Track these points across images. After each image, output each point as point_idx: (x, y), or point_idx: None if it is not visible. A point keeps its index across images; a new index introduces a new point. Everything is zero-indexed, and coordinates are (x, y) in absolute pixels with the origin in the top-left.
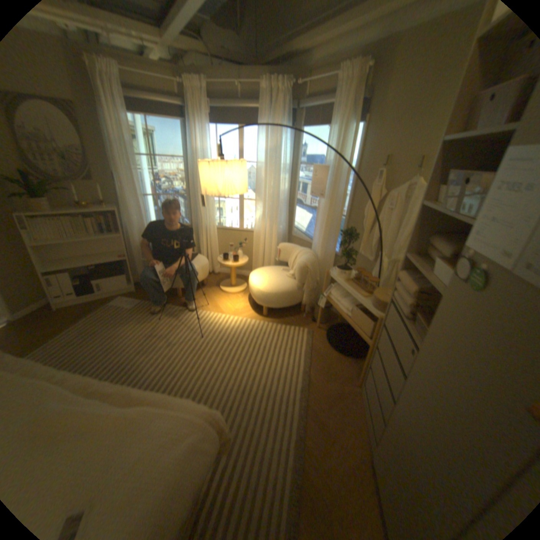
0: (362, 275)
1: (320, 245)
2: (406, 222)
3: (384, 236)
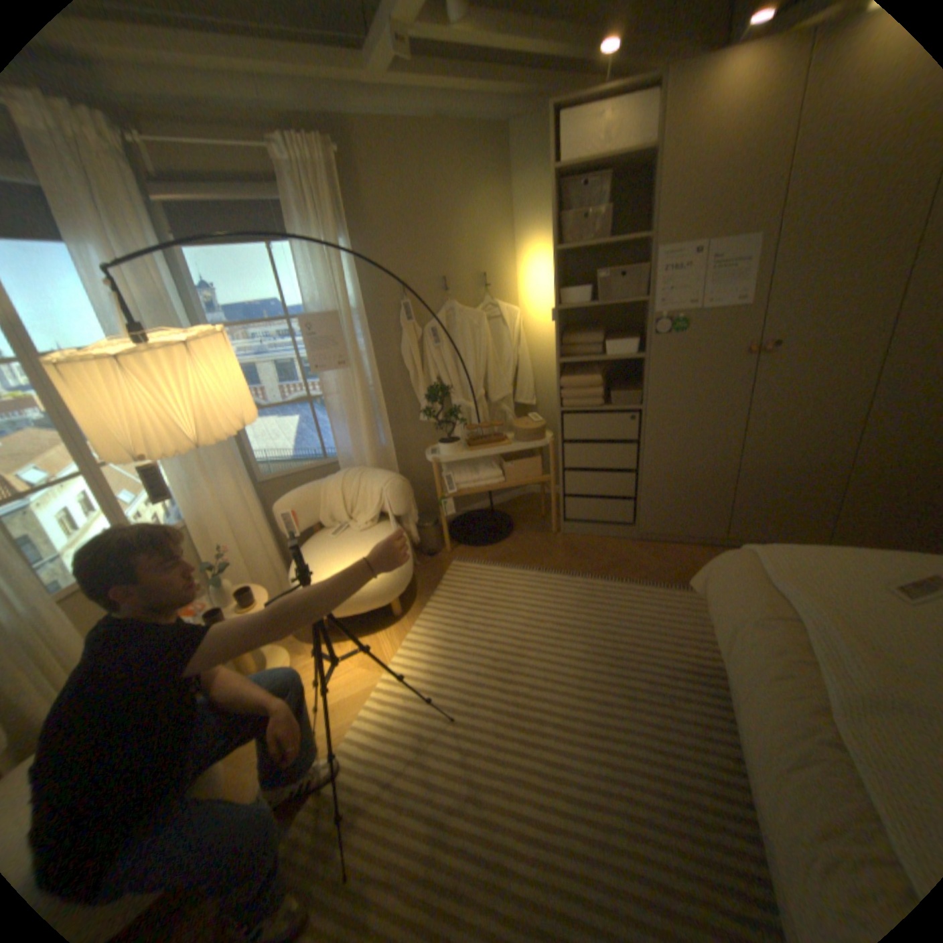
0: (473, 434)
1: (362, 450)
2: (464, 355)
3: (448, 381)
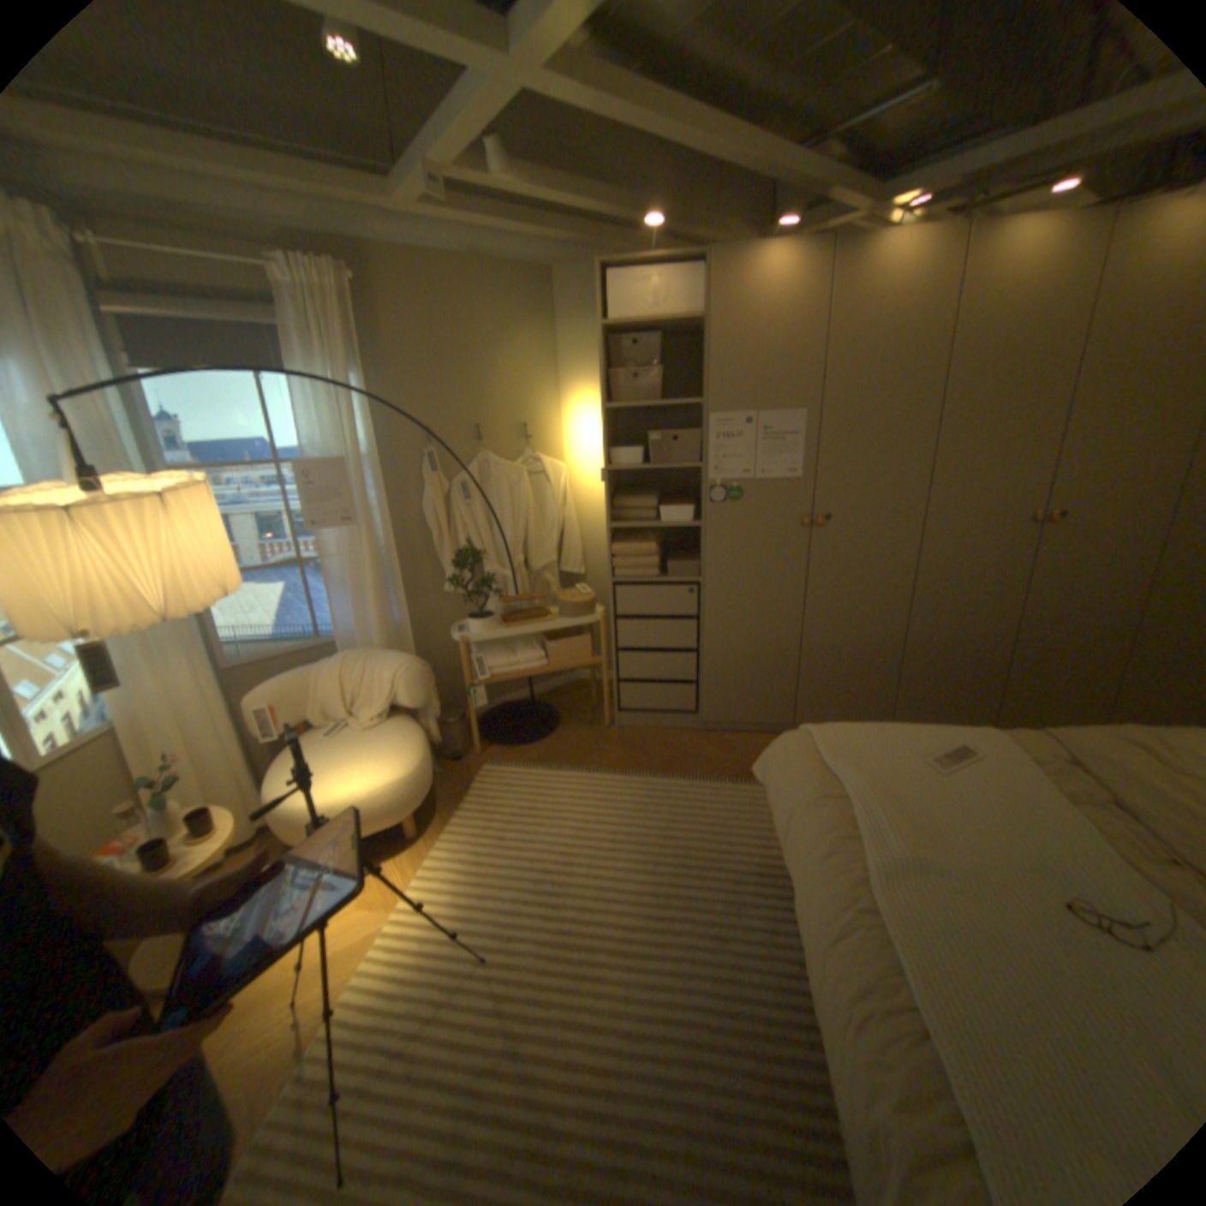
0: (509, 608)
1: (368, 628)
2: (500, 515)
3: (480, 545)
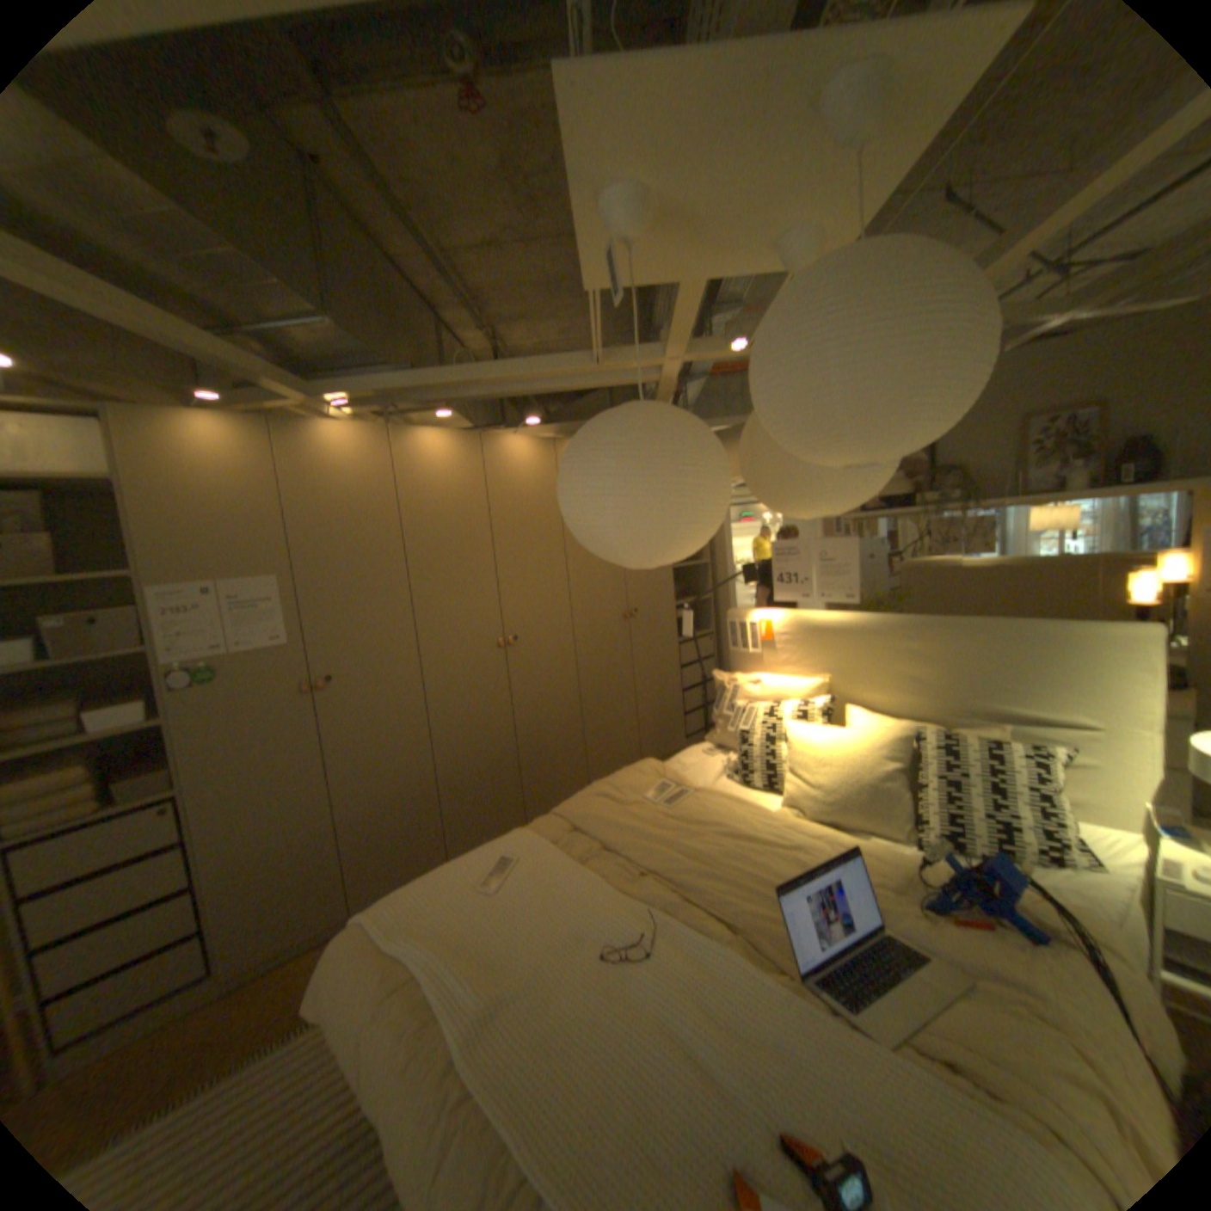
0: None
1: None
2: None
3: None
